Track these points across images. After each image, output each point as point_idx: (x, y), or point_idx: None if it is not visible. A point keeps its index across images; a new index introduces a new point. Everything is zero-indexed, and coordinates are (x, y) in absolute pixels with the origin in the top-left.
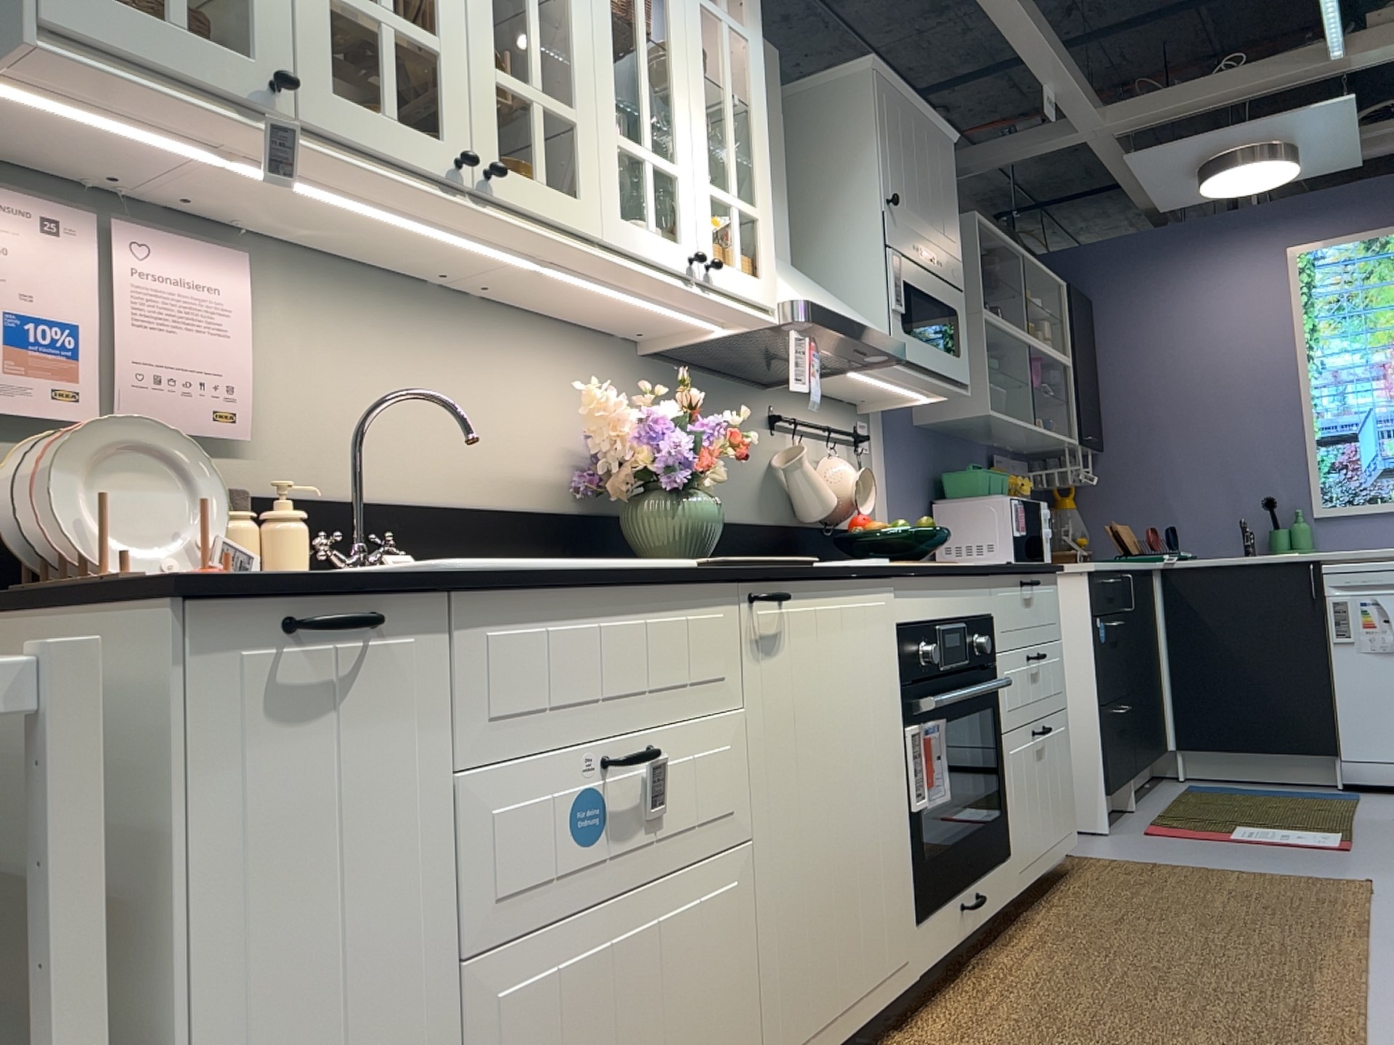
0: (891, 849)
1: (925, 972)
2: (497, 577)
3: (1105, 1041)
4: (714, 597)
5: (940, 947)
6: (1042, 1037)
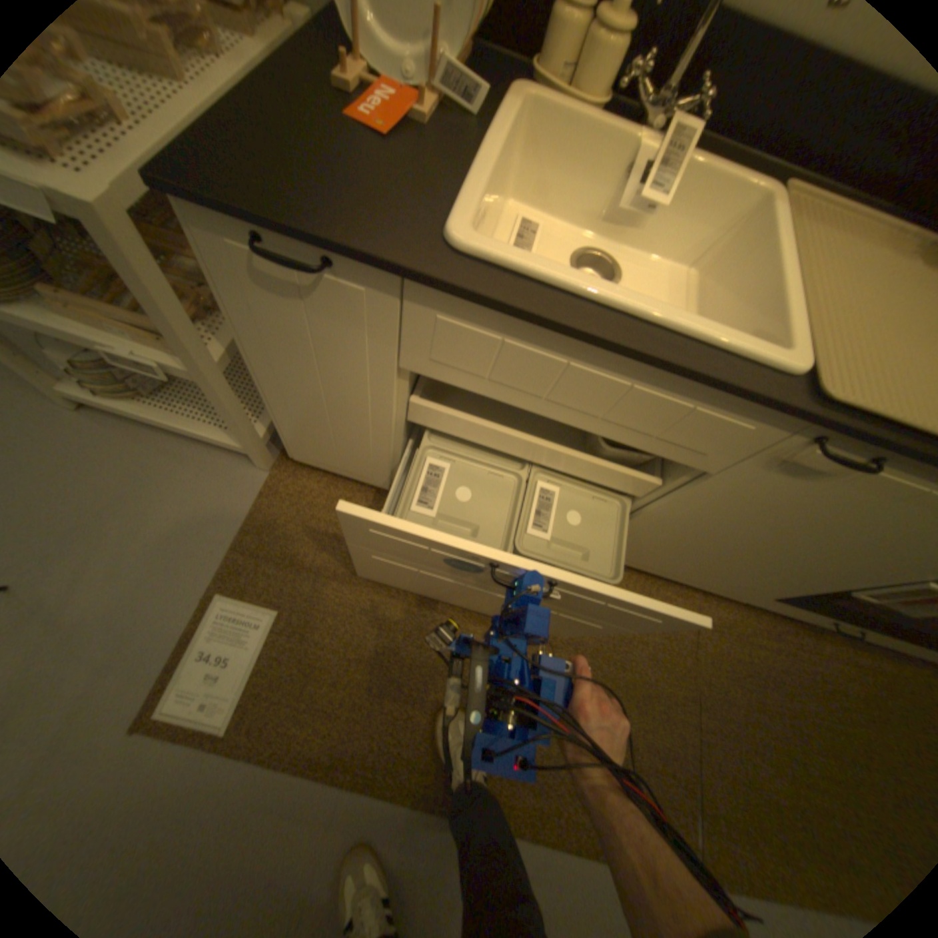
0: (798, 583)
1: (758, 606)
2: (452, 289)
3: (753, 722)
4: (762, 413)
5: (786, 613)
6: (741, 681)
